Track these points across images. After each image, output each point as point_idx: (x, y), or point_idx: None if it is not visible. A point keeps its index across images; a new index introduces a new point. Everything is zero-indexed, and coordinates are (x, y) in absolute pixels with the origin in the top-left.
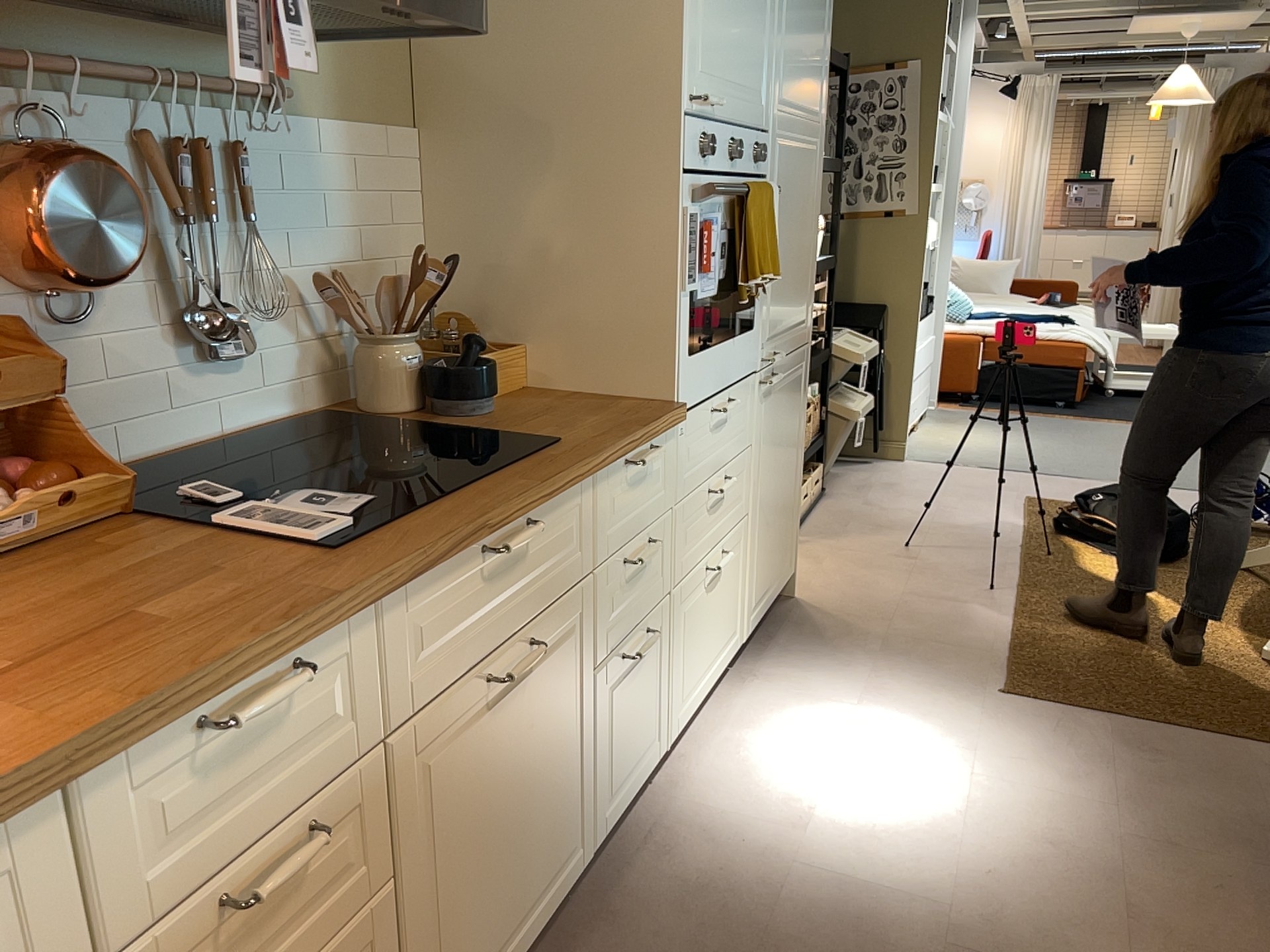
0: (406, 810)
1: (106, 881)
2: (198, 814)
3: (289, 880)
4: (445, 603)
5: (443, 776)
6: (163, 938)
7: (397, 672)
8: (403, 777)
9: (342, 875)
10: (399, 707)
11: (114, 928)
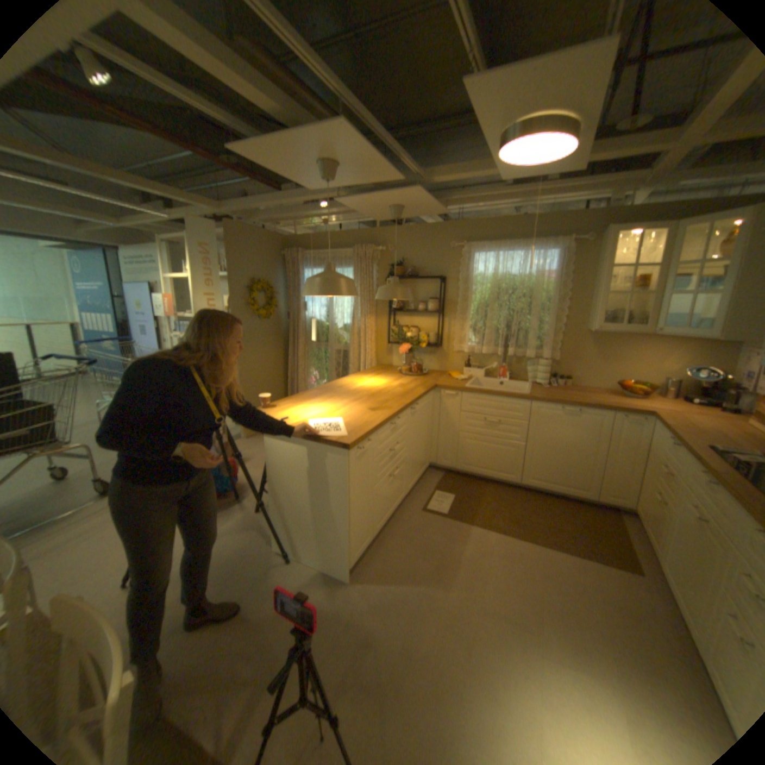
0: (681, 504)
1: (666, 446)
2: (671, 452)
3: (671, 480)
4: (699, 474)
5: (686, 512)
6: (665, 462)
7: (689, 473)
8: (682, 496)
9: (674, 495)
10: (687, 481)
11: (664, 453)
